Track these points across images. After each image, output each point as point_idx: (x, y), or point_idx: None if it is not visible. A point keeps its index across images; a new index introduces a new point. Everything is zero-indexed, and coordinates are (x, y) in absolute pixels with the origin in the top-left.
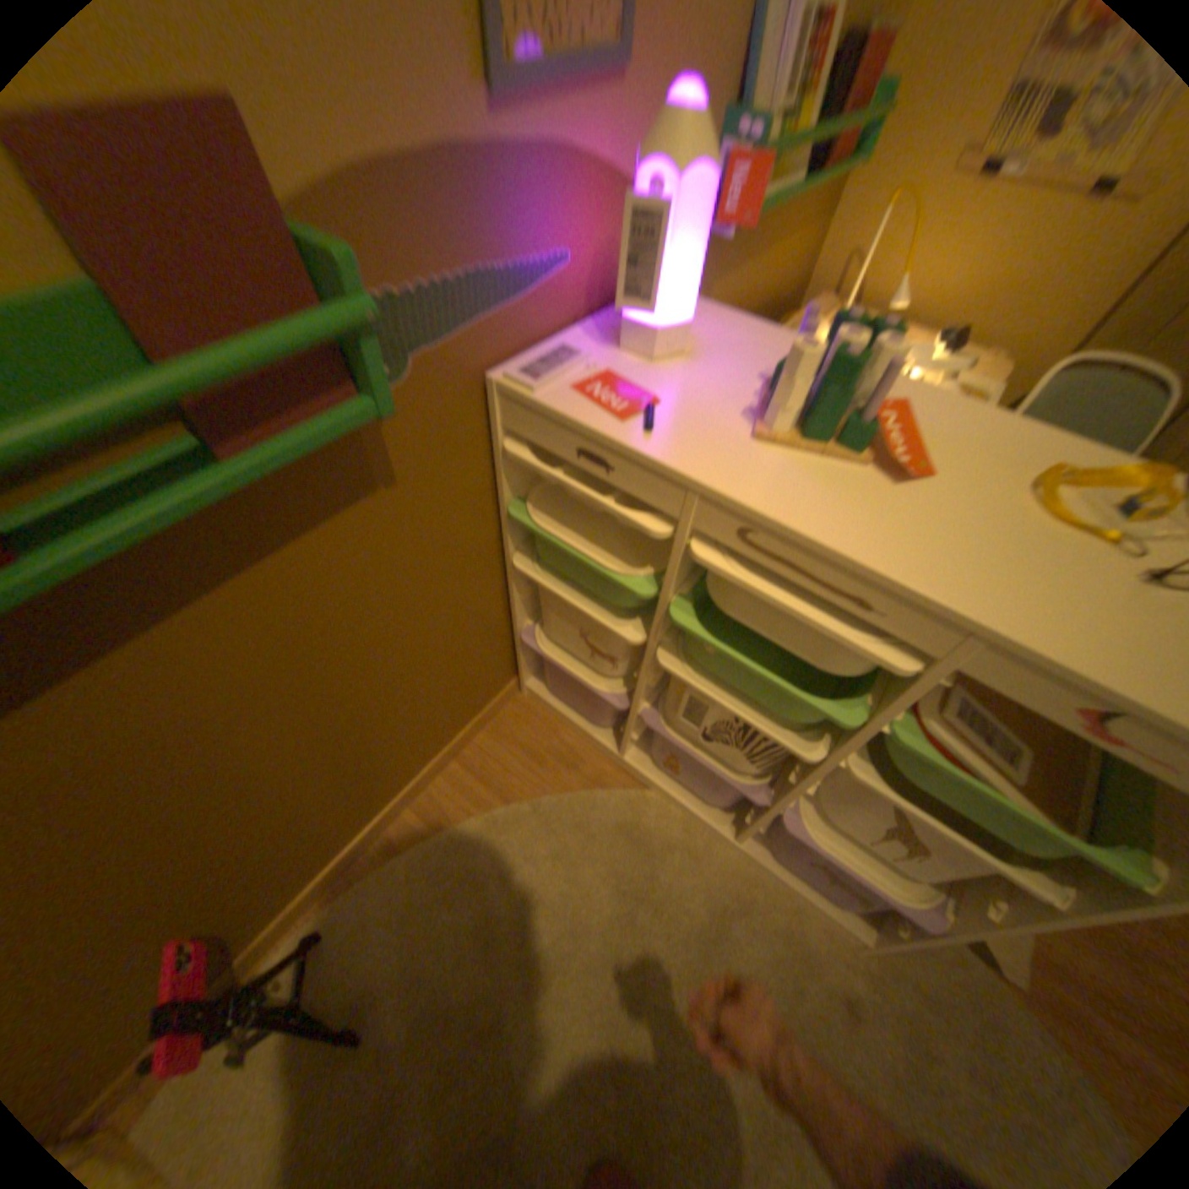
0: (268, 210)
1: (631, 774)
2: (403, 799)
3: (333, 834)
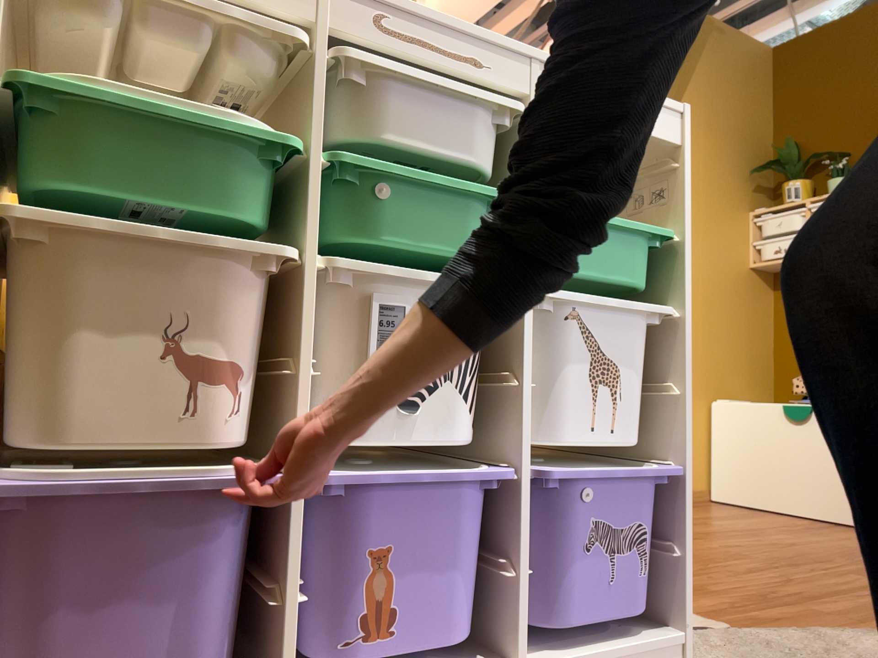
0: None
1: None
2: None
3: None
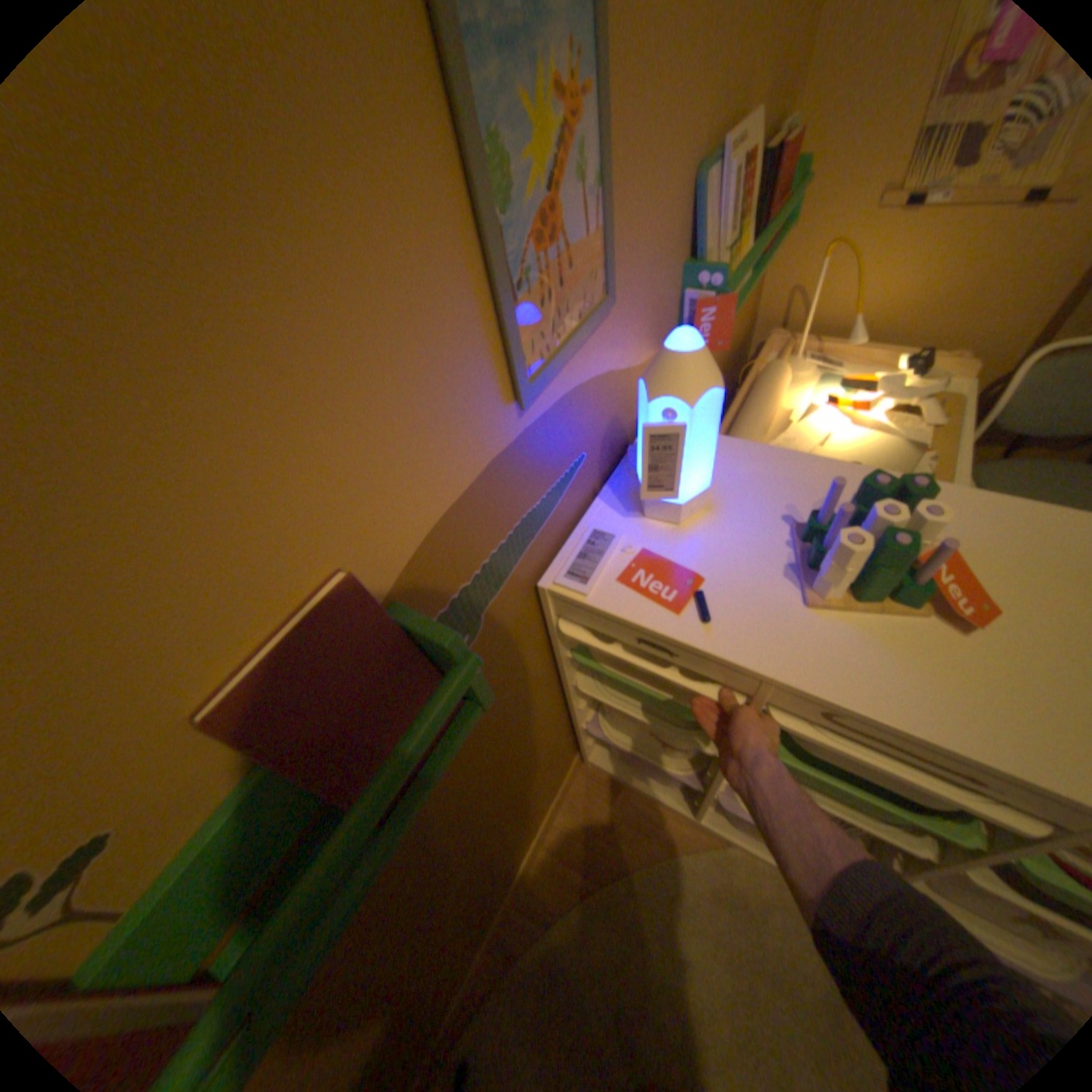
0: (387, 630)
1: (710, 834)
2: (507, 905)
3: (459, 967)
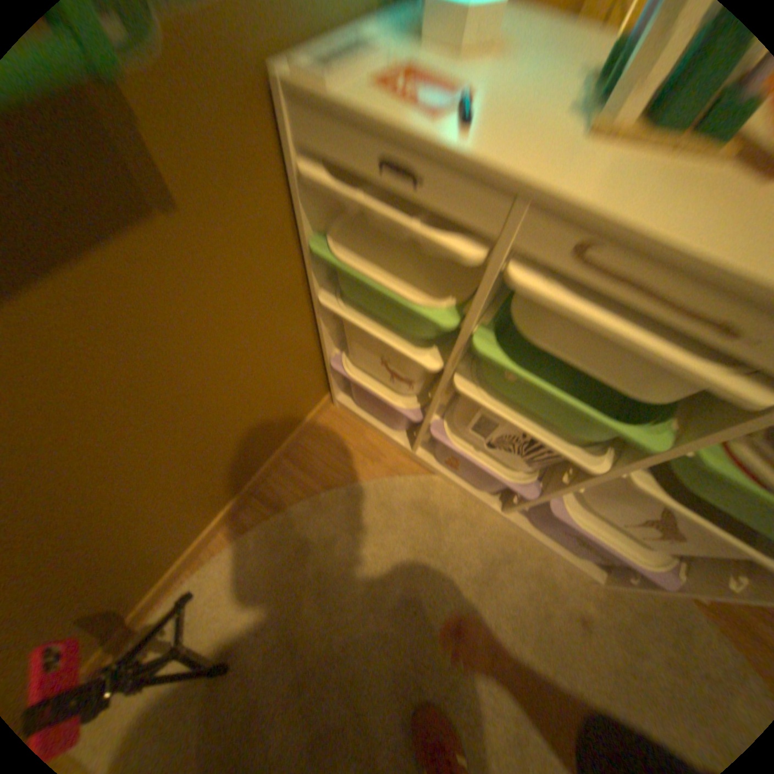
0: None
1: (421, 463)
2: (246, 490)
3: (190, 524)
